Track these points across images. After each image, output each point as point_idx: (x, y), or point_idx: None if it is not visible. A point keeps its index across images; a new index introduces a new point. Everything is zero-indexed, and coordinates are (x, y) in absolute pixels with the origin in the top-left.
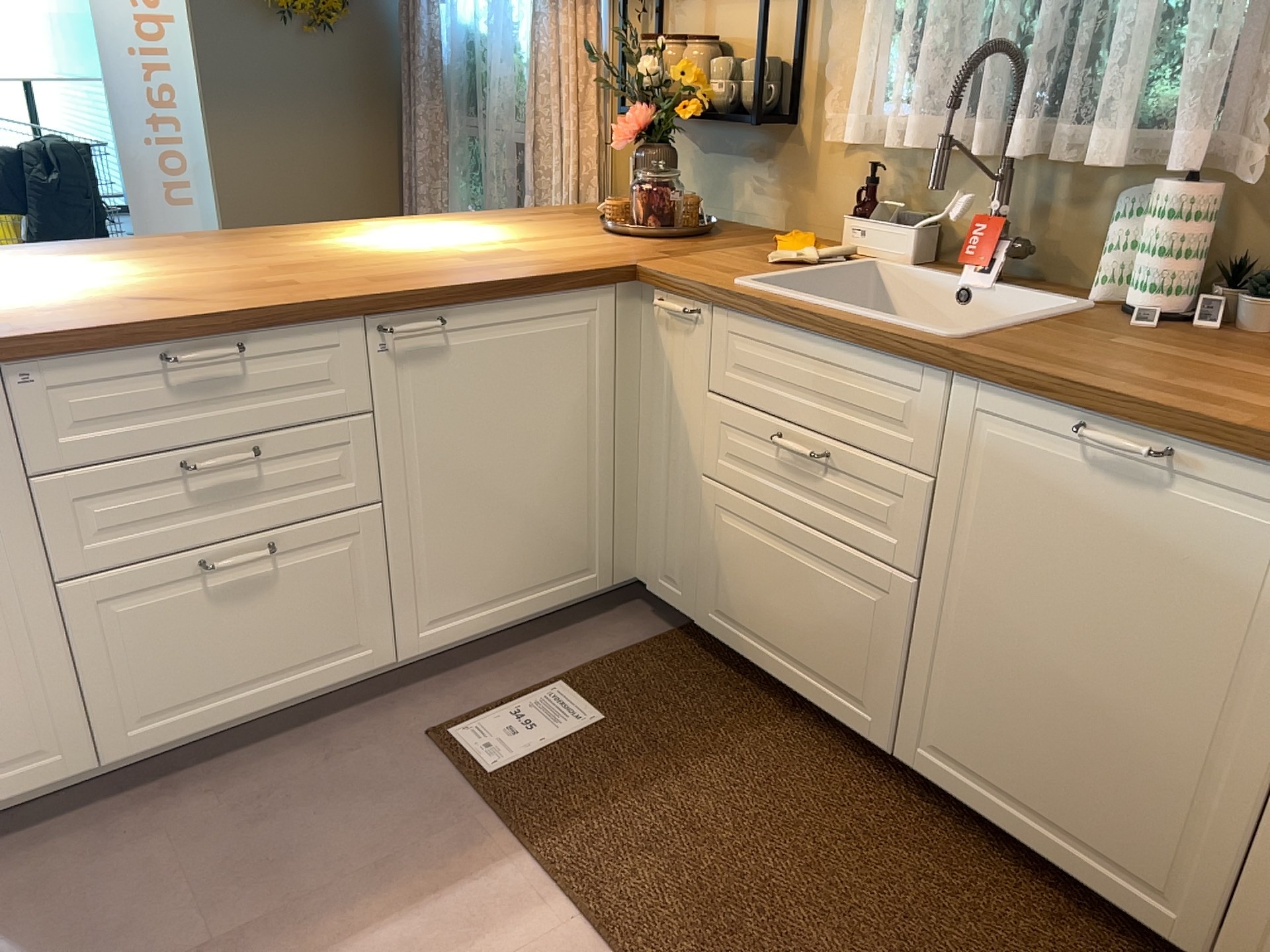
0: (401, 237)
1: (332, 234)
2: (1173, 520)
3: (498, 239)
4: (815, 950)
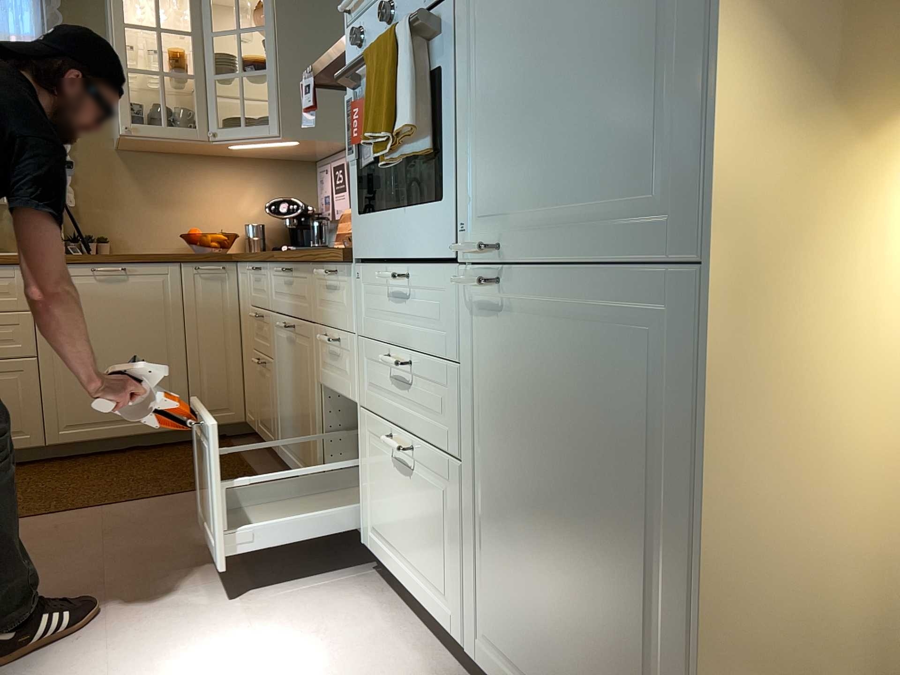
0: None
1: None
2: (131, 289)
3: None
4: (91, 486)
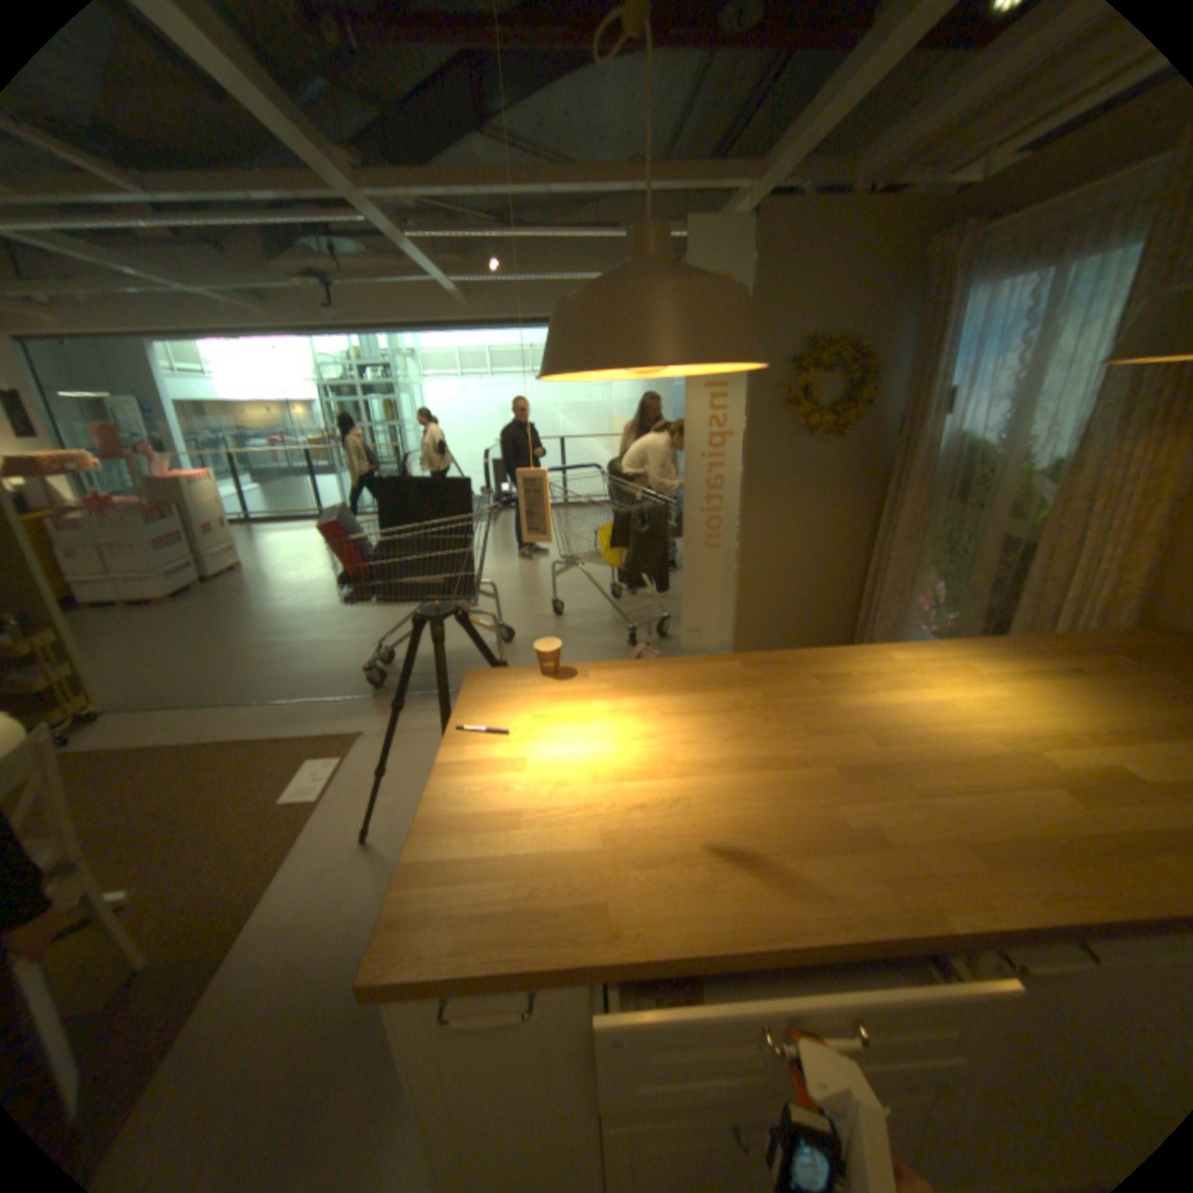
0: (948, 696)
1: (870, 676)
2: None
3: (1079, 728)
4: None
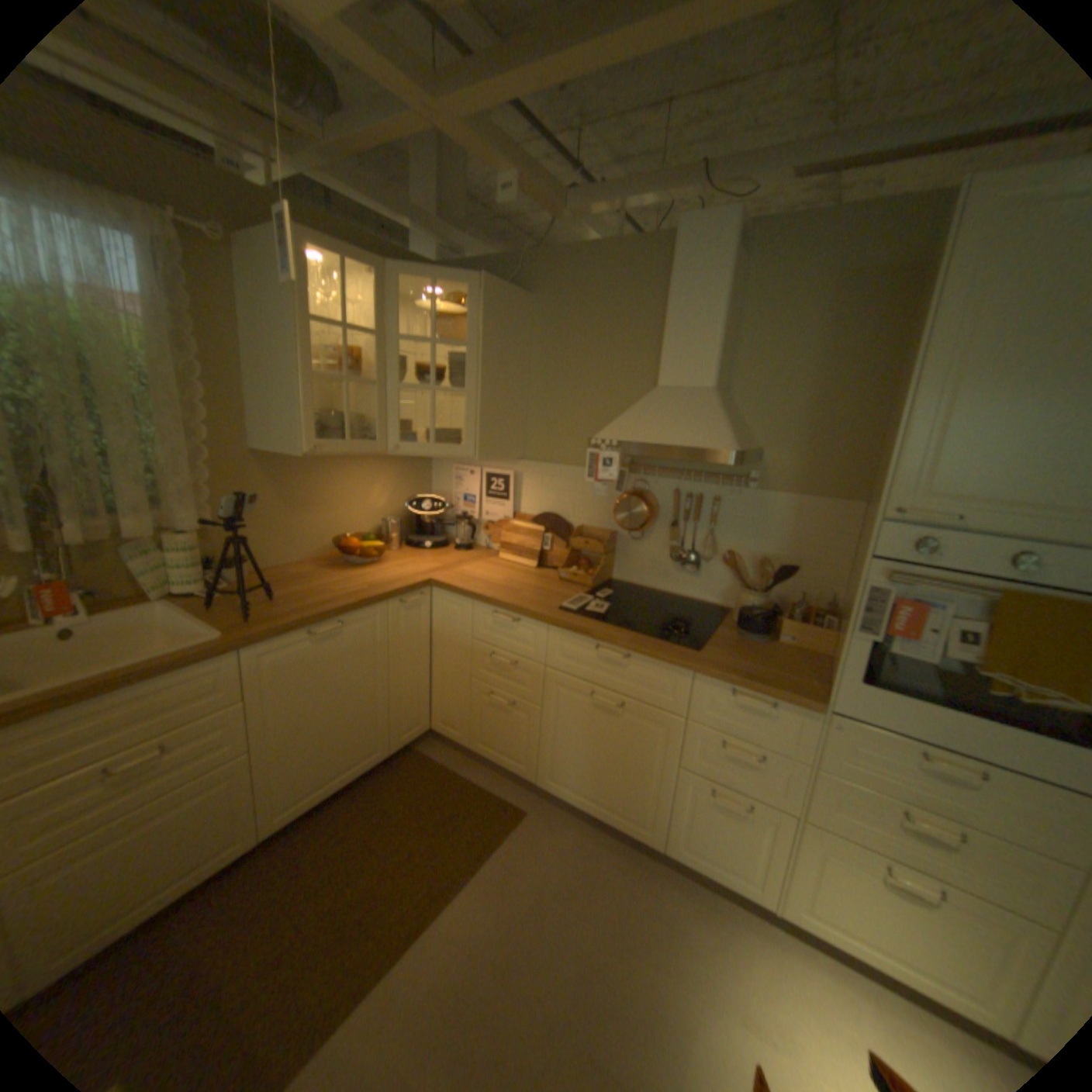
0: None
1: None
2: (345, 642)
3: None
4: (369, 887)
